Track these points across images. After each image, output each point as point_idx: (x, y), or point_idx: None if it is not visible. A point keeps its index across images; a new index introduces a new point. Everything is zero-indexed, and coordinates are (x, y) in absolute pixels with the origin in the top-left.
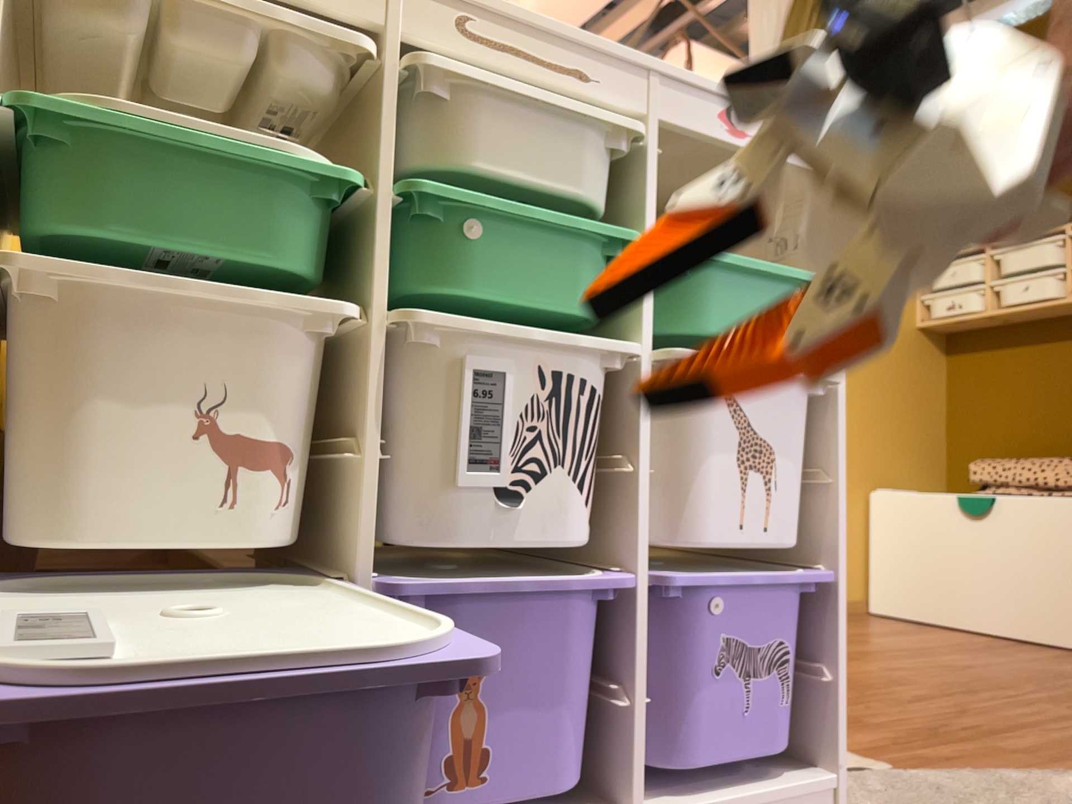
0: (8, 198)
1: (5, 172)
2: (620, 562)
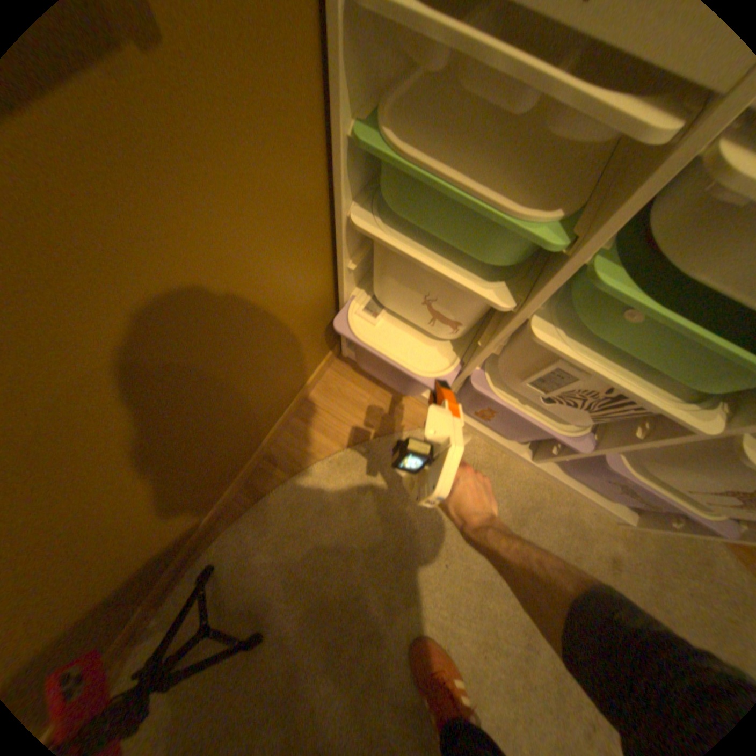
0: (365, 155)
1: (351, 162)
2: (620, 430)
